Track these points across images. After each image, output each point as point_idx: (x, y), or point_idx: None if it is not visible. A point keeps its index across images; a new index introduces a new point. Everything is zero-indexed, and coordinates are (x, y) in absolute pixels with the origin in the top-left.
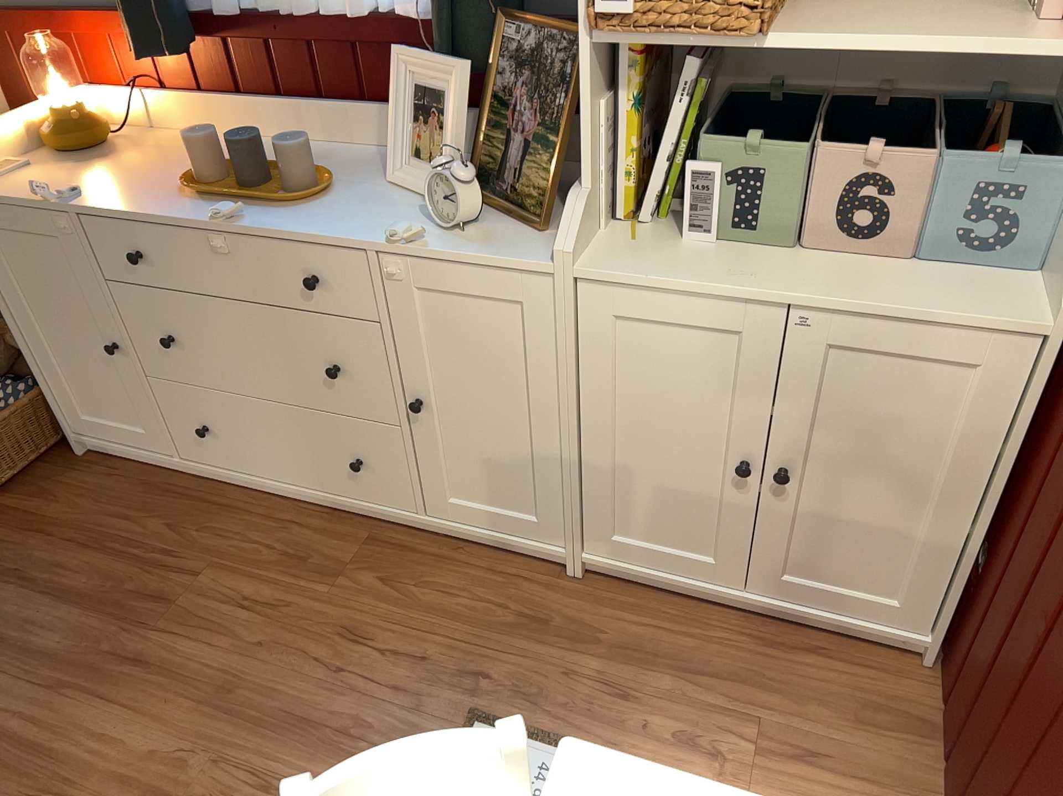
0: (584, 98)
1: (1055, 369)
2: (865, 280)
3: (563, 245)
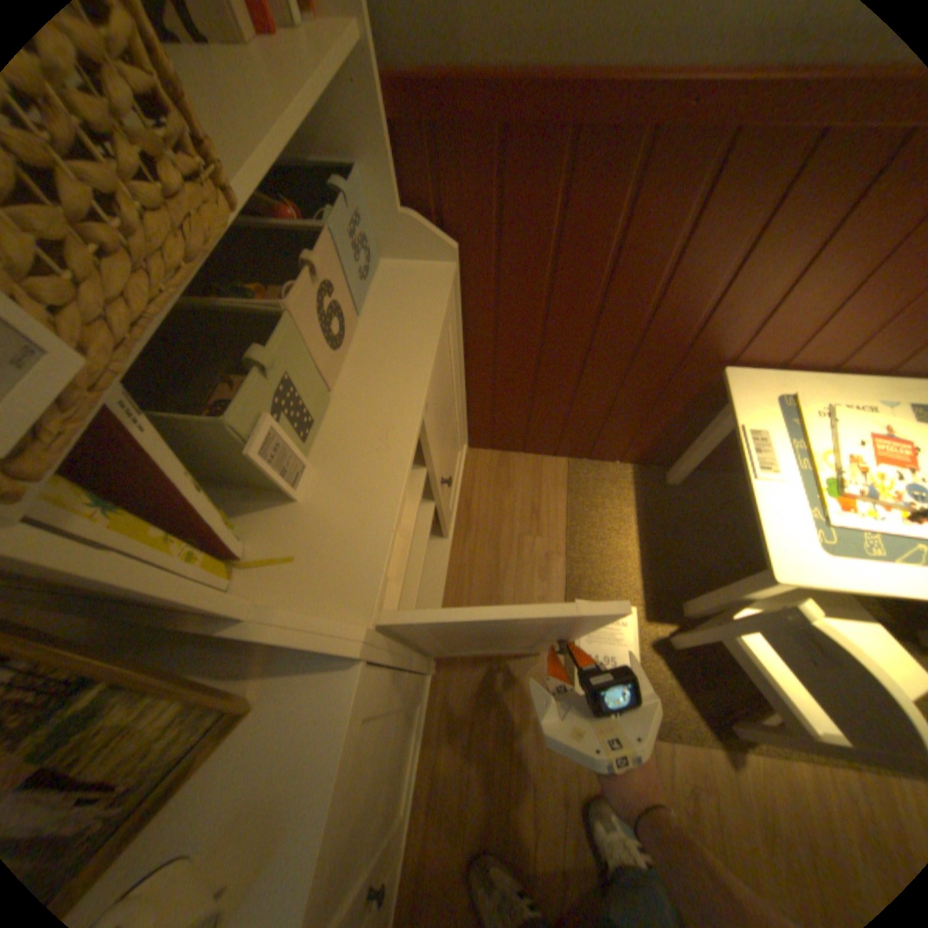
0: (113, 575)
1: (463, 280)
2: (387, 346)
3: (345, 643)
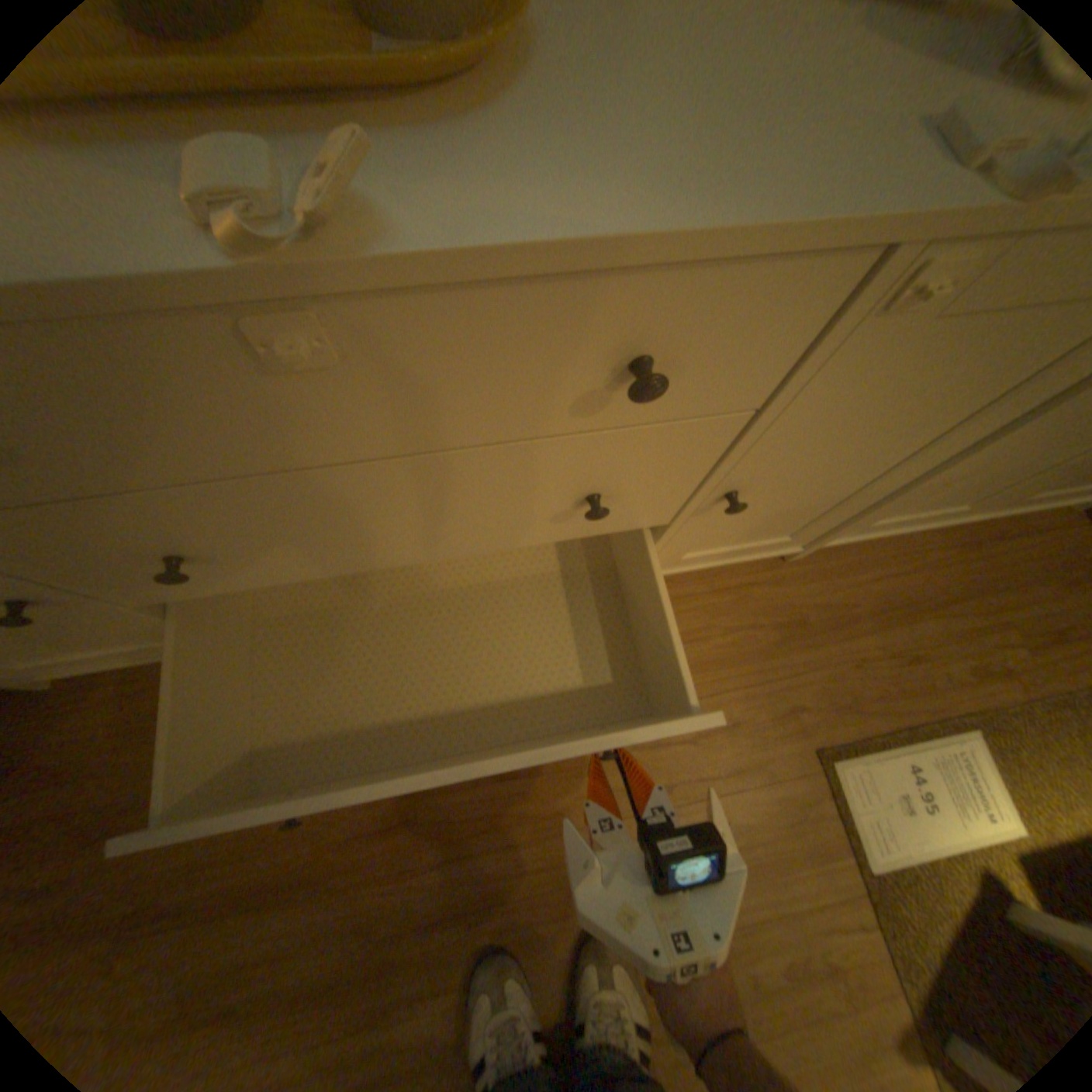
0: None
1: None
2: None
3: None
